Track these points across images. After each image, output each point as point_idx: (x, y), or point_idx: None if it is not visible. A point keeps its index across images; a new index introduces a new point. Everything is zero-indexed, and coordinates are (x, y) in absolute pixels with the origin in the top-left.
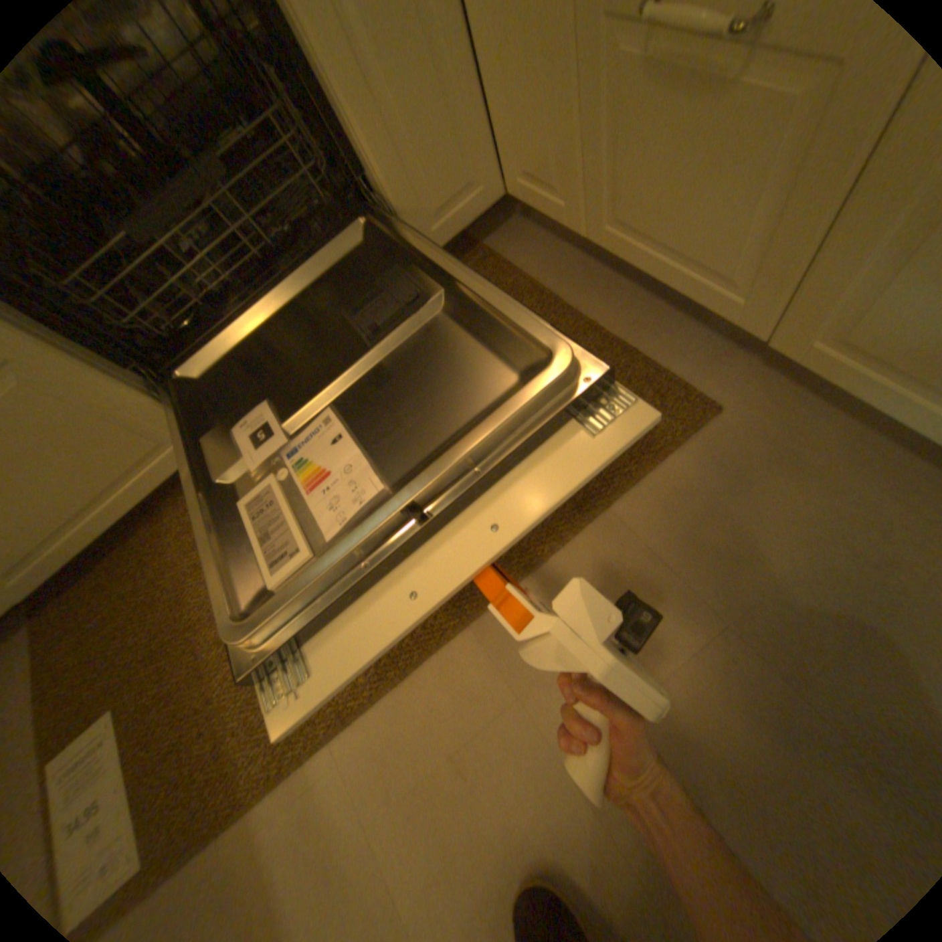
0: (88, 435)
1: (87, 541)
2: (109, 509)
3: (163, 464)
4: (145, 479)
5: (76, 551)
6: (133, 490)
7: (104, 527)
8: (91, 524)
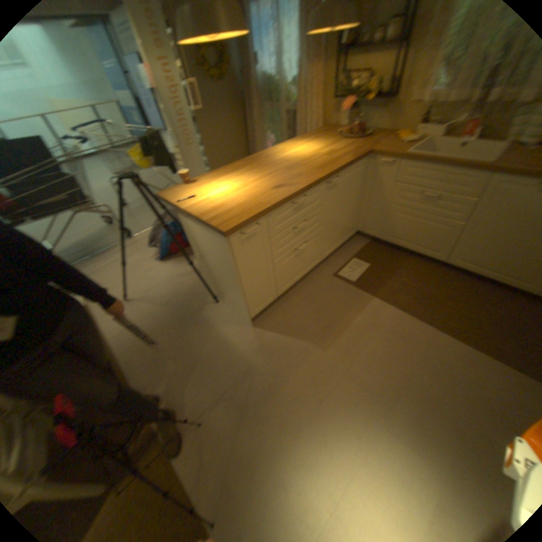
0: (438, 241)
1: (403, 246)
2: (414, 248)
3: (432, 254)
4: (426, 252)
5: (399, 245)
6: (422, 251)
7: (408, 248)
8: (409, 246)
